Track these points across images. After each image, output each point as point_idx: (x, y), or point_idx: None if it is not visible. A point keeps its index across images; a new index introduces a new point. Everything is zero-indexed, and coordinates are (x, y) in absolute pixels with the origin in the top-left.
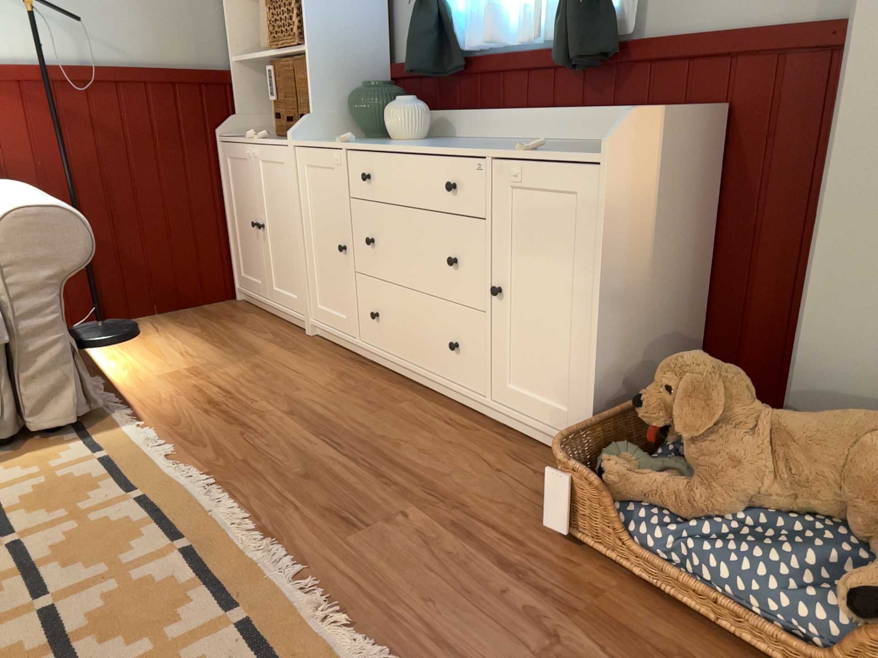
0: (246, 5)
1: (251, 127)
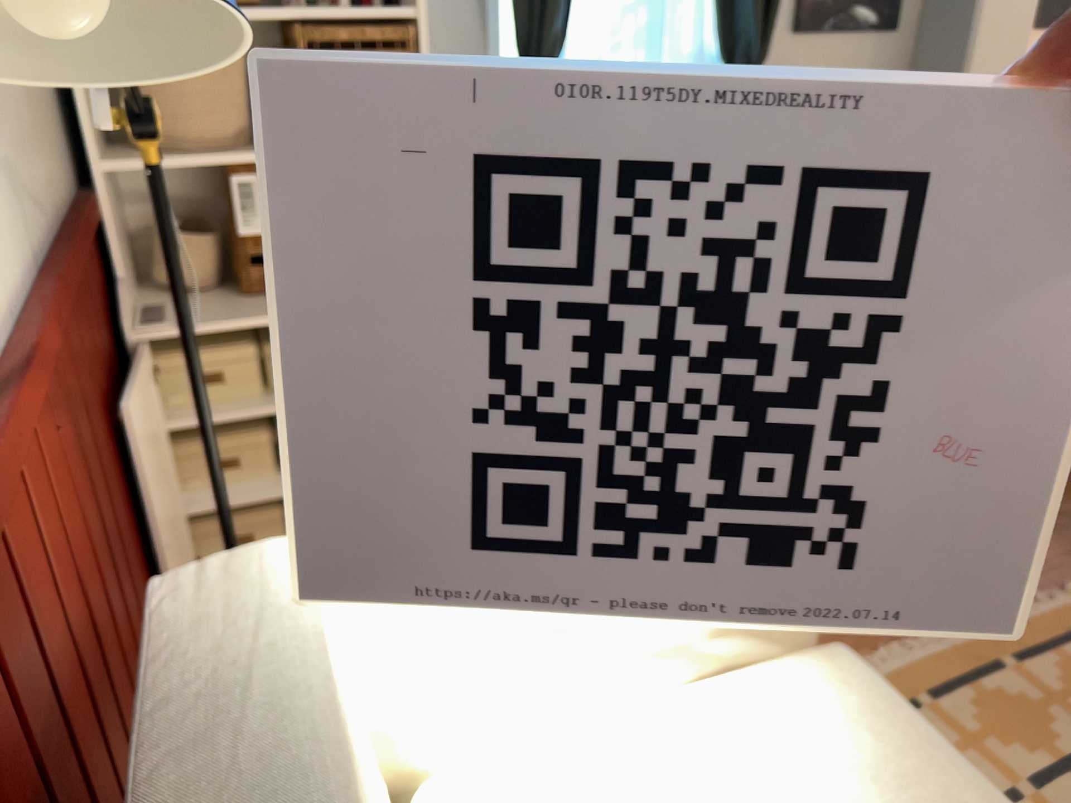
0: None
1: (130, 290)
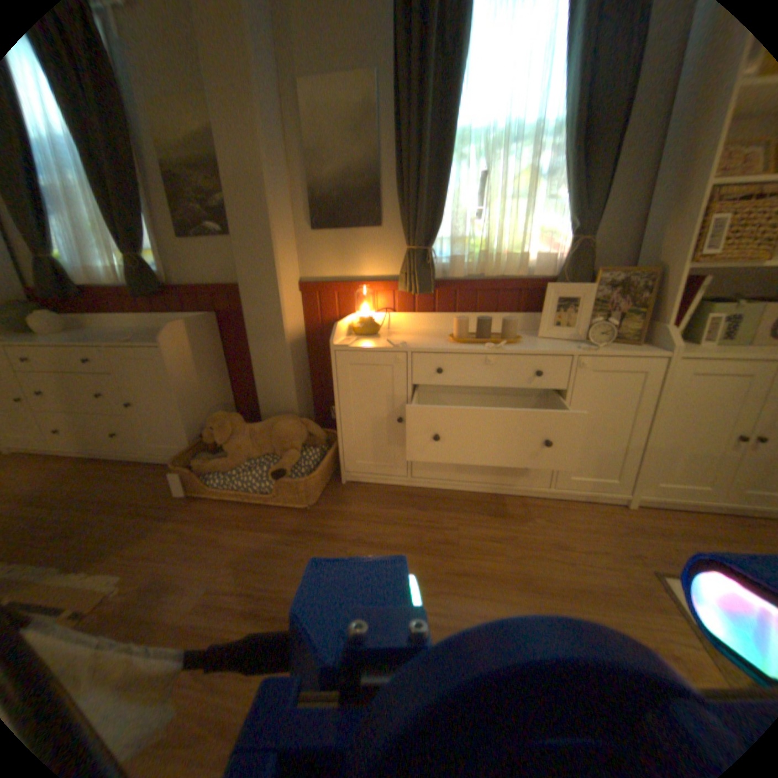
0: None
1: None
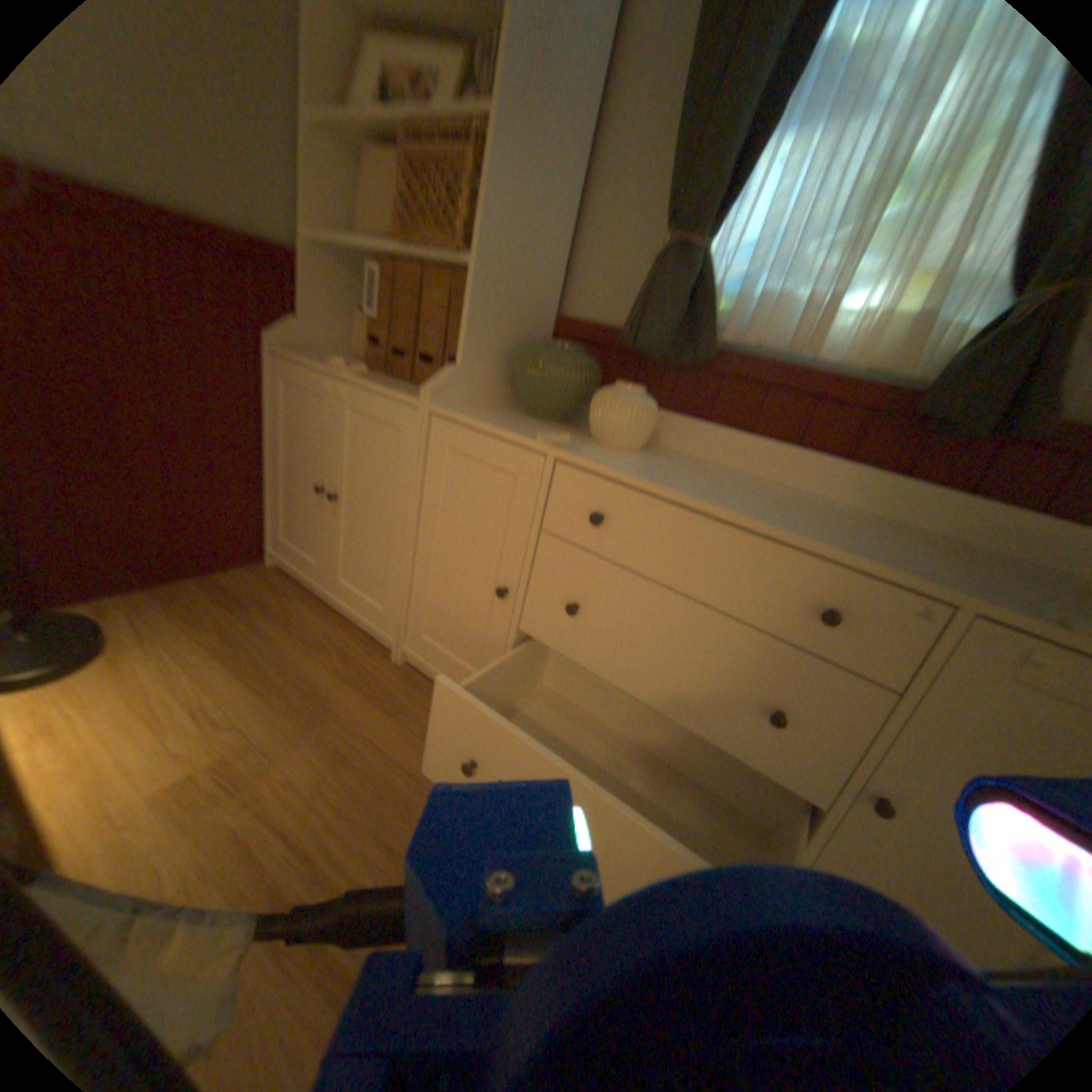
0: (338, 154)
1: (321, 340)
